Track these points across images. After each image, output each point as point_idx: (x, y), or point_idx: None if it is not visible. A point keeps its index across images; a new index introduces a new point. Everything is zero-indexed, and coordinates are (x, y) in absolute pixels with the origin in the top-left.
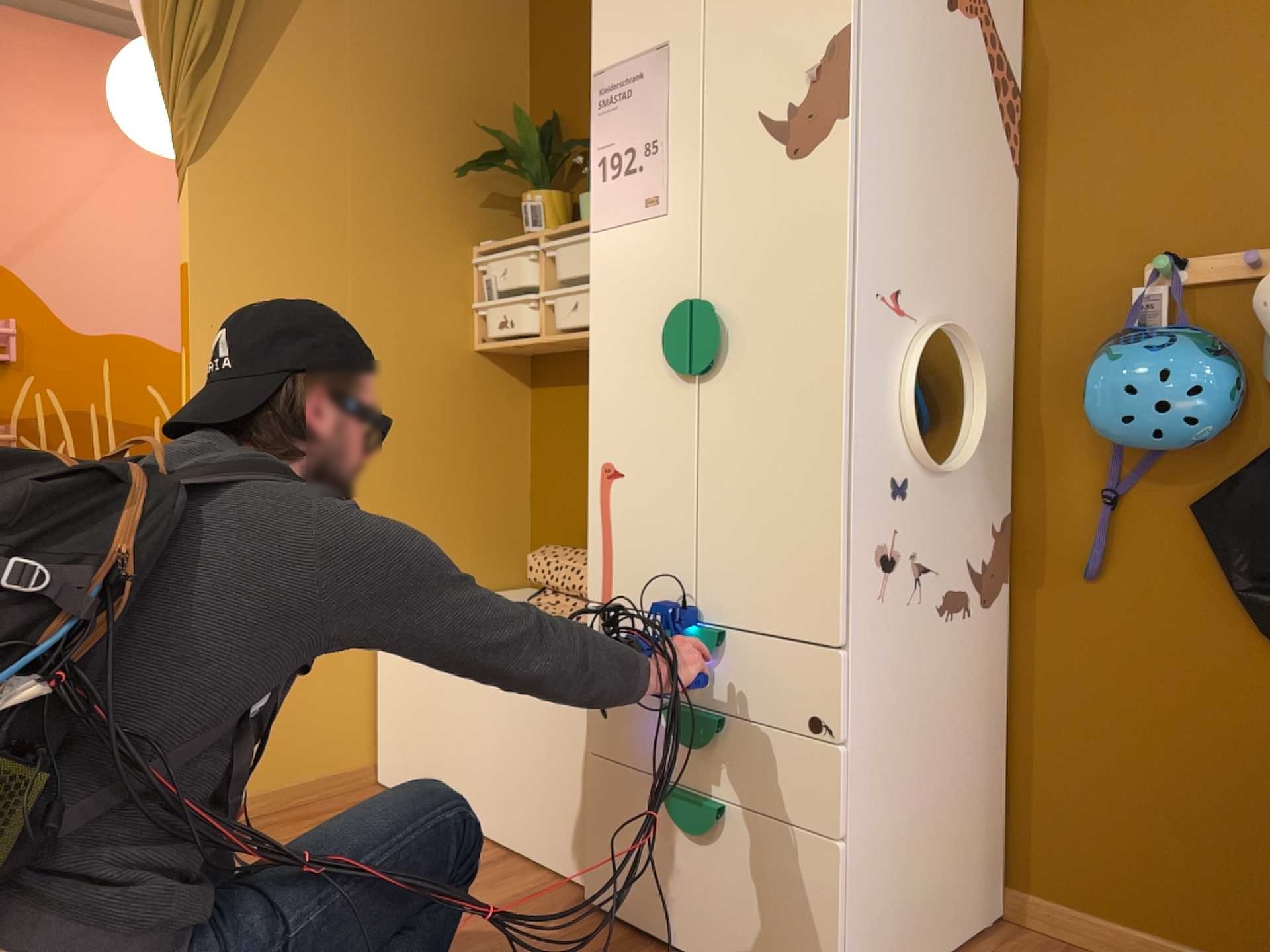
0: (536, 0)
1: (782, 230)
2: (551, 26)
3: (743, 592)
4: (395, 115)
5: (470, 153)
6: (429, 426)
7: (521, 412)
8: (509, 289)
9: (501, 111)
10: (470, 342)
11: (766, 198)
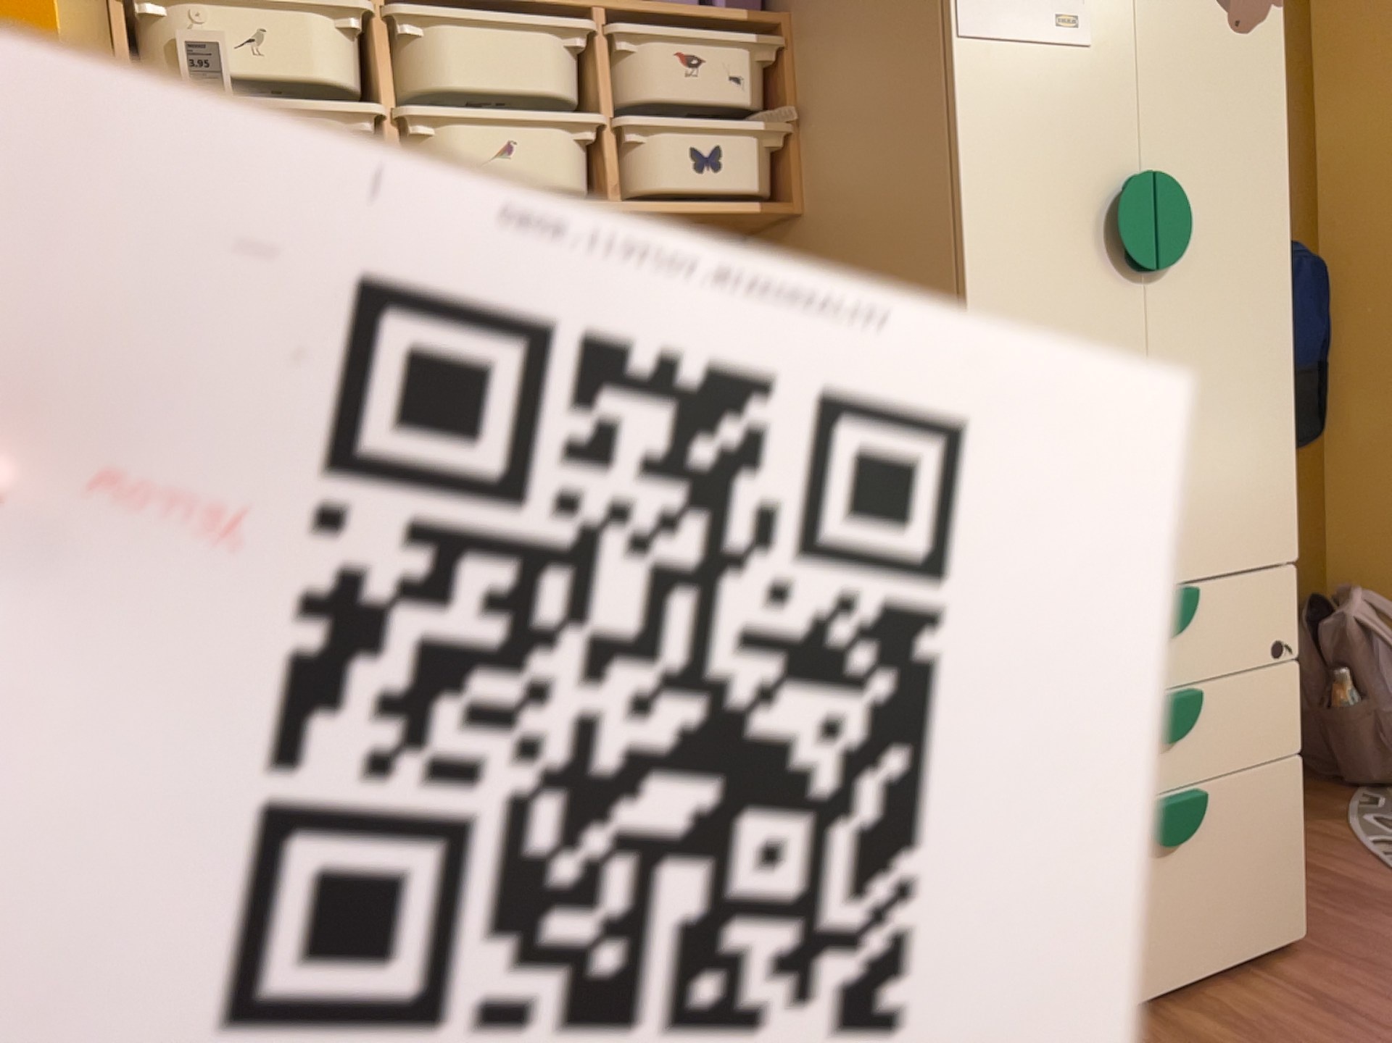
0: None
1: (1230, 110)
2: None
3: (1210, 532)
4: None
5: None
6: None
7: None
8: (265, 83)
9: None
10: None
11: (1212, 66)
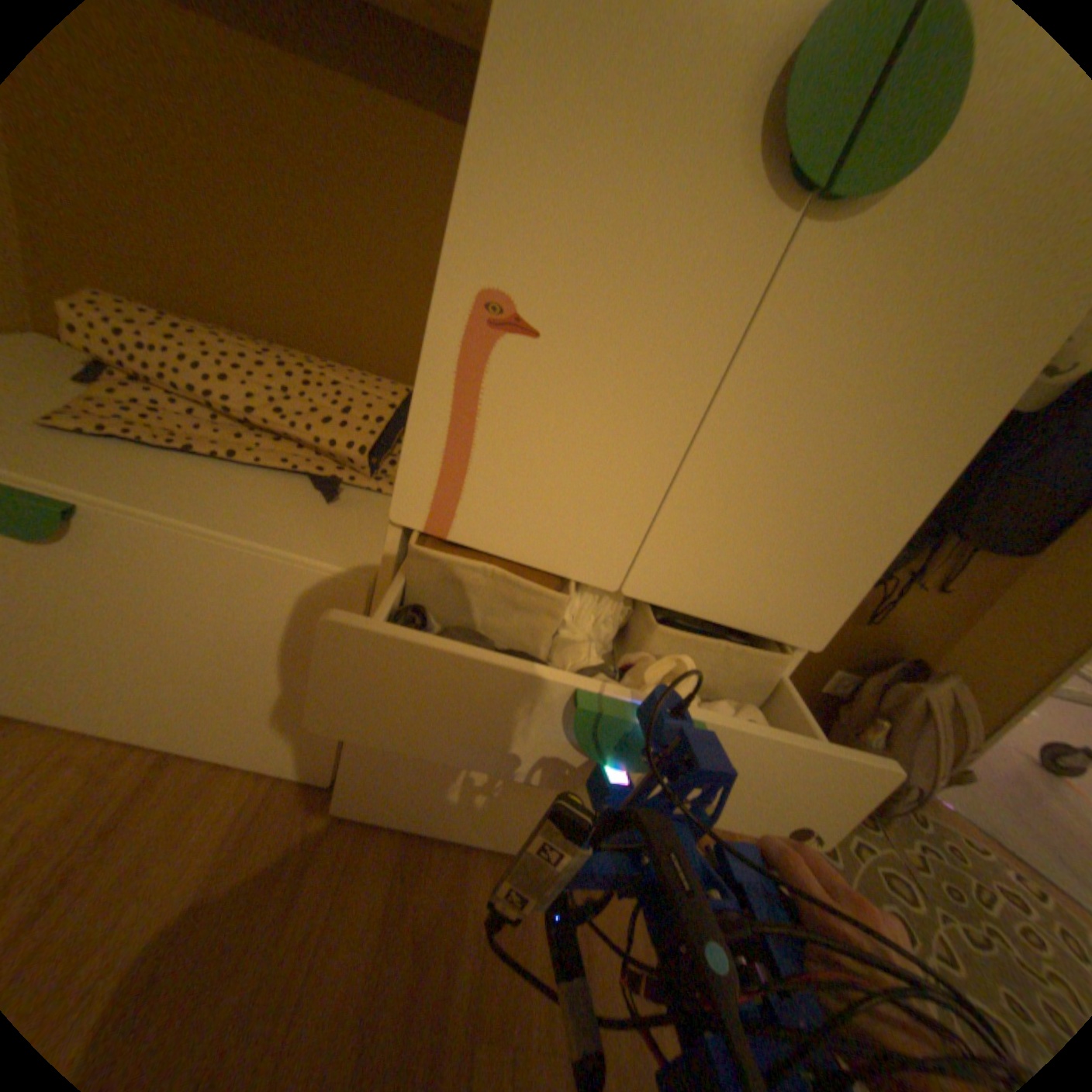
0: None
1: None
2: None
3: (716, 572)
4: None
5: None
6: None
7: None
8: None
9: None
10: None
11: None
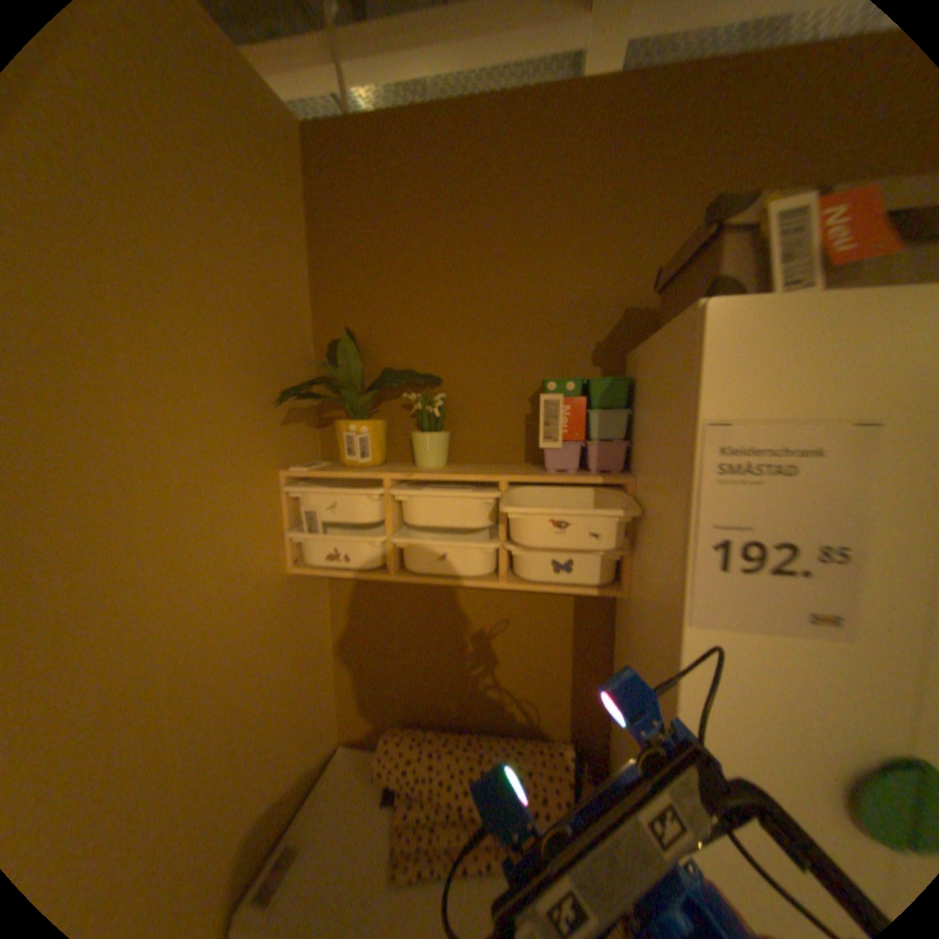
0: (318, 205)
1: None
2: (342, 238)
3: None
4: (192, 332)
5: (272, 369)
6: (261, 677)
7: (328, 602)
8: (341, 520)
9: (294, 320)
10: (289, 566)
11: None
